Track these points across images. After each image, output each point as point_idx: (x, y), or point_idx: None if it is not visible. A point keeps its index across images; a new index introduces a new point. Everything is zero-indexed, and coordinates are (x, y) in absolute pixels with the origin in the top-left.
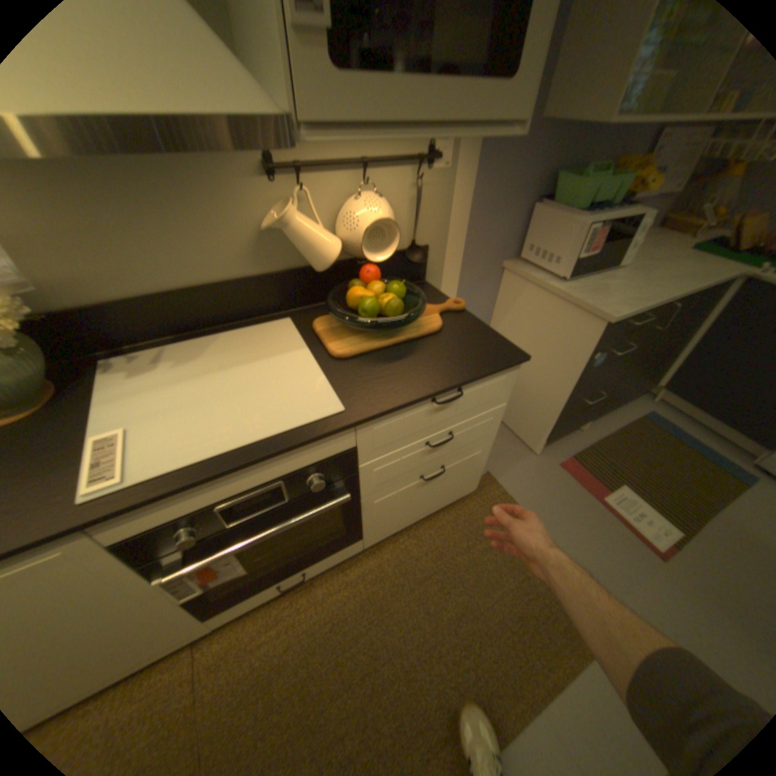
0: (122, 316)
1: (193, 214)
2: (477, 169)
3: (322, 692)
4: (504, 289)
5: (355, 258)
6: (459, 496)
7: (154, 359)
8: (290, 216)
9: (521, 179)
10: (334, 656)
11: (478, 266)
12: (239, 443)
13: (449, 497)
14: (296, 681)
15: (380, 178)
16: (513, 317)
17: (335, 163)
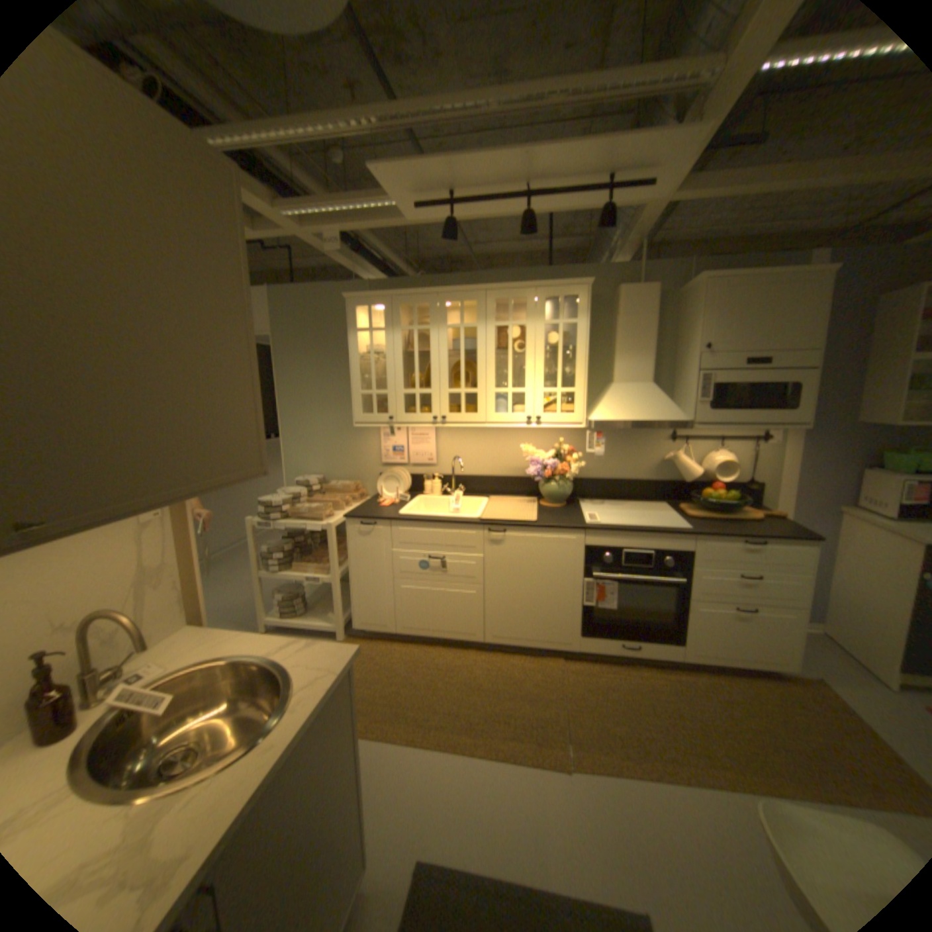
0: (593, 485)
1: (636, 451)
2: (804, 446)
3: (640, 711)
4: (845, 529)
5: (711, 482)
6: (779, 669)
7: (599, 504)
8: (680, 455)
9: (847, 454)
10: (651, 703)
11: (814, 506)
12: (642, 526)
13: (767, 659)
14: (624, 700)
15: (732, 445)
16: (855, 551)
17: (706, 437)
